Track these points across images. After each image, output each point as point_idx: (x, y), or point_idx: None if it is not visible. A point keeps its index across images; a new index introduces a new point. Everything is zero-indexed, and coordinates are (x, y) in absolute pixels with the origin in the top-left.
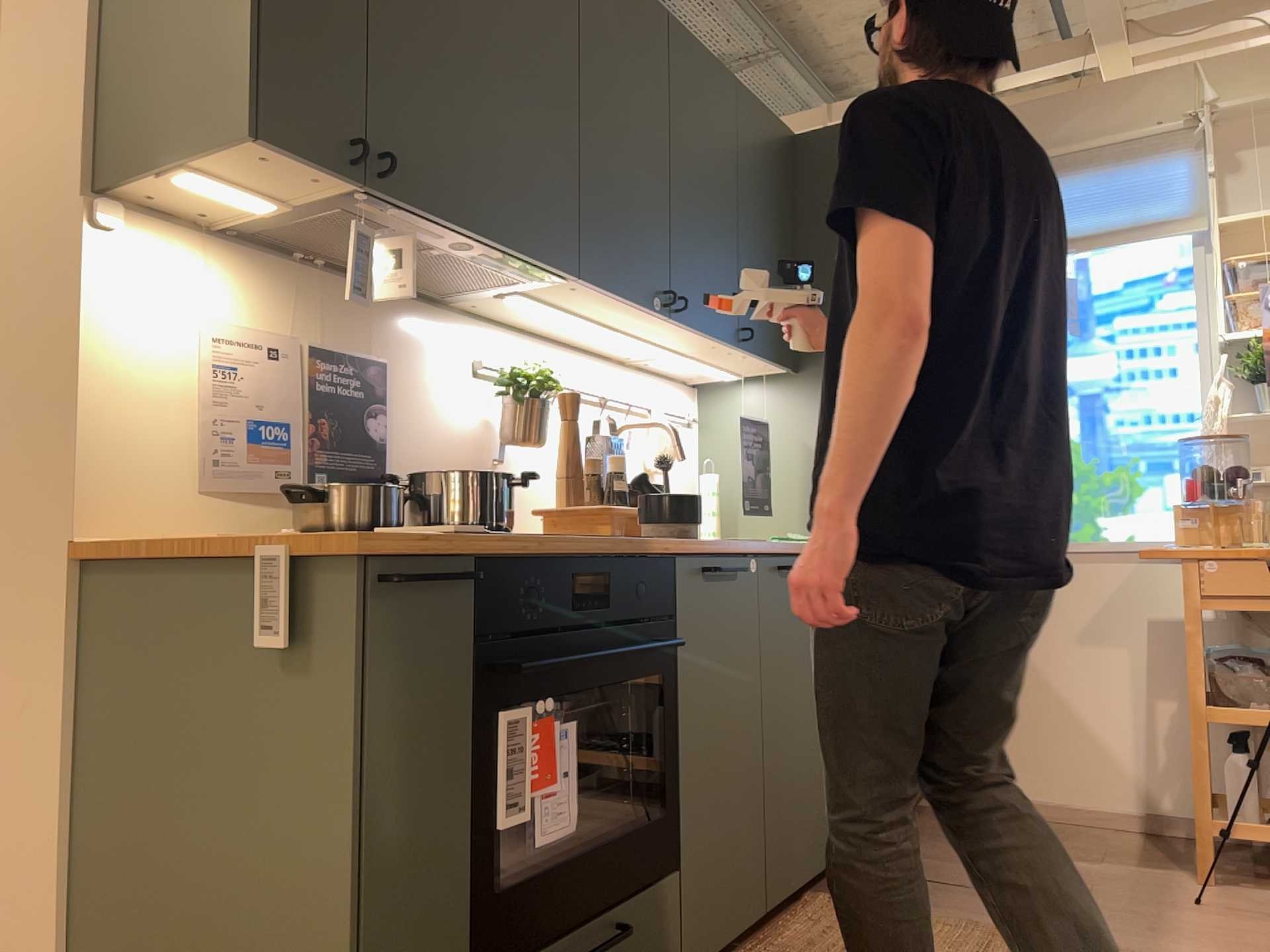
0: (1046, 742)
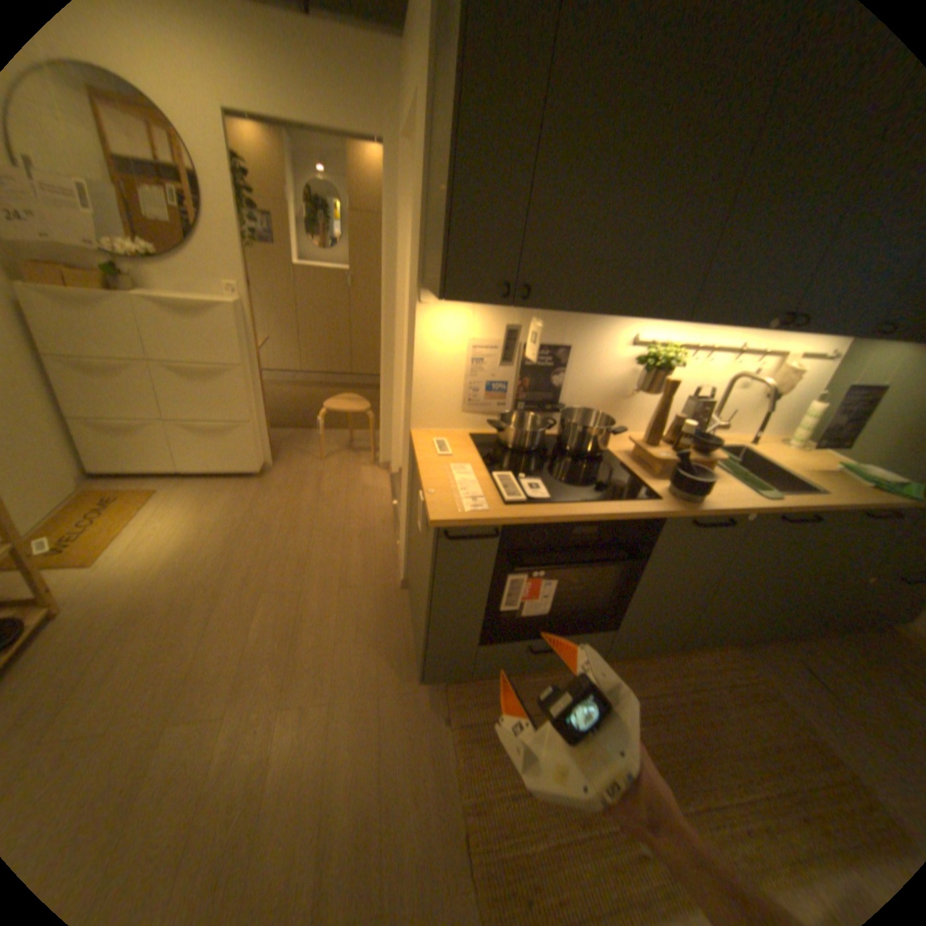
0: None
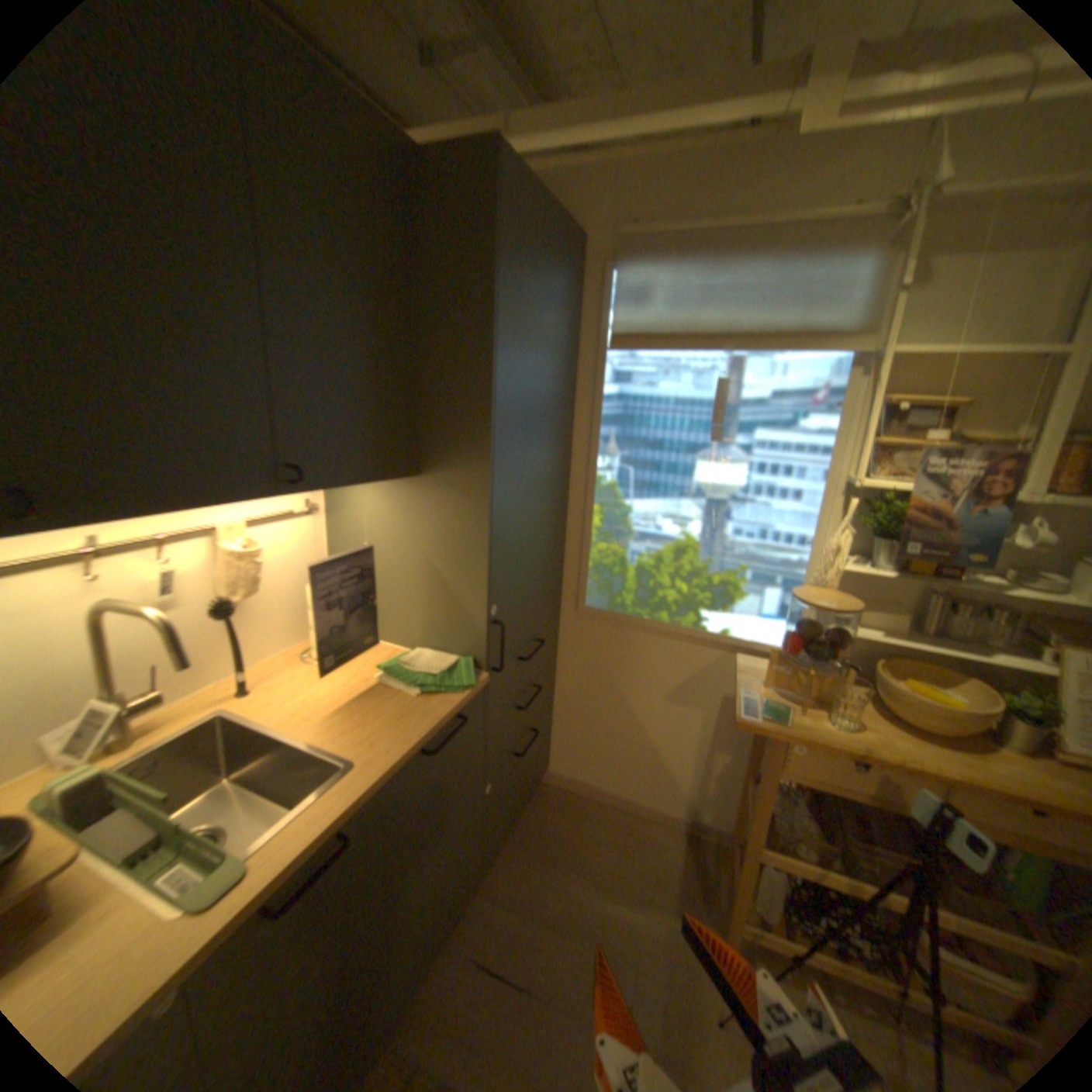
0: (629, 762)
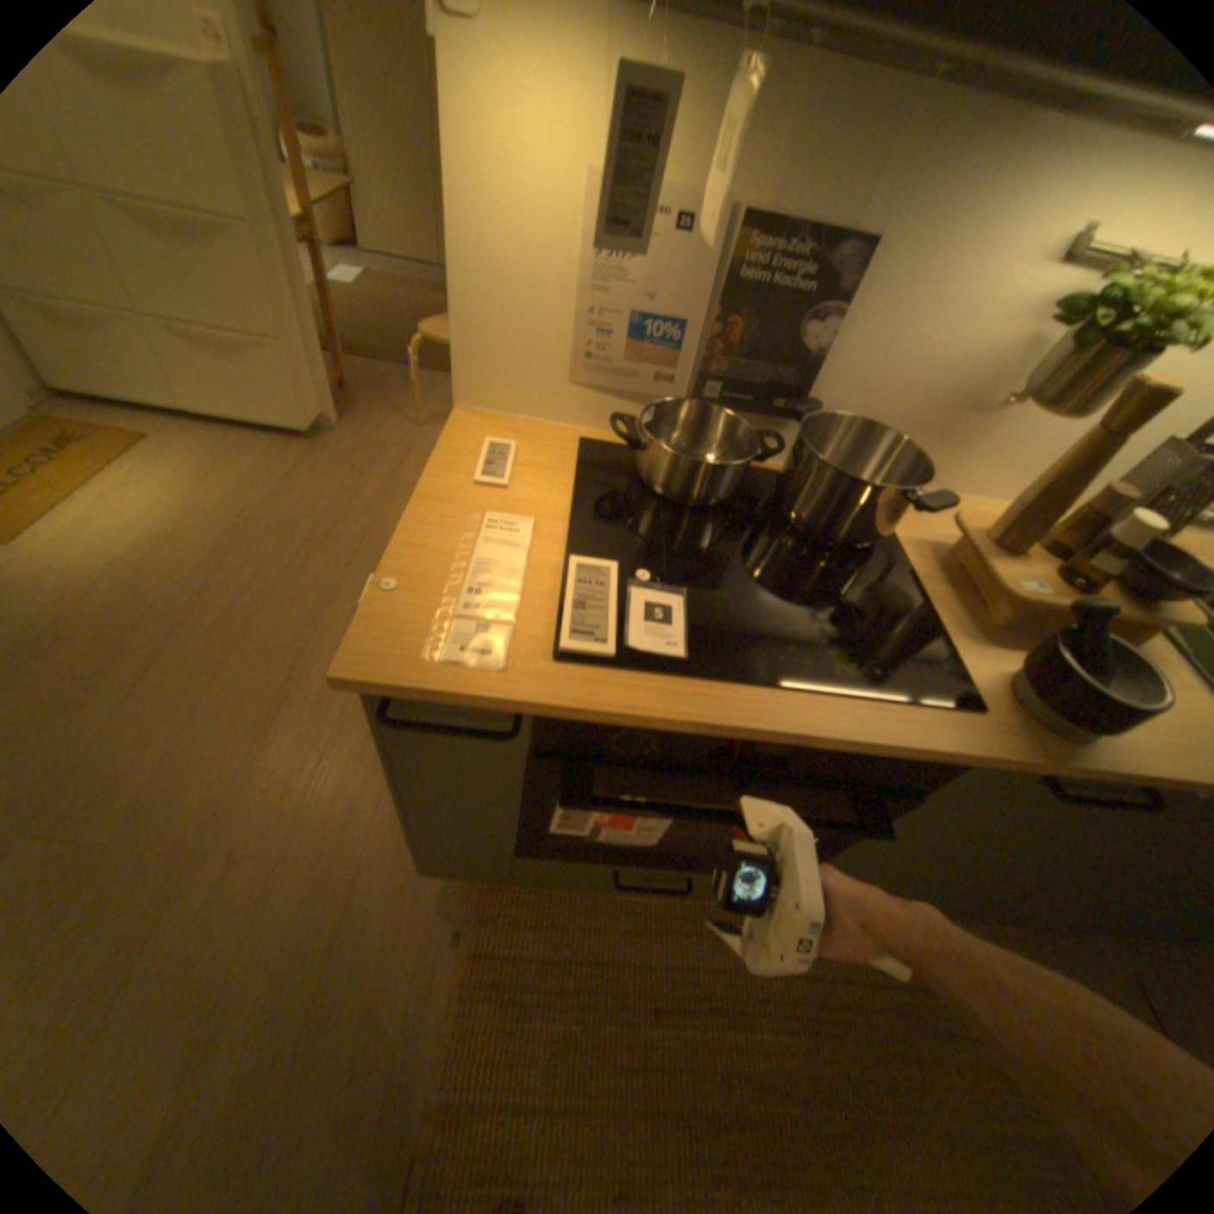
0: None
